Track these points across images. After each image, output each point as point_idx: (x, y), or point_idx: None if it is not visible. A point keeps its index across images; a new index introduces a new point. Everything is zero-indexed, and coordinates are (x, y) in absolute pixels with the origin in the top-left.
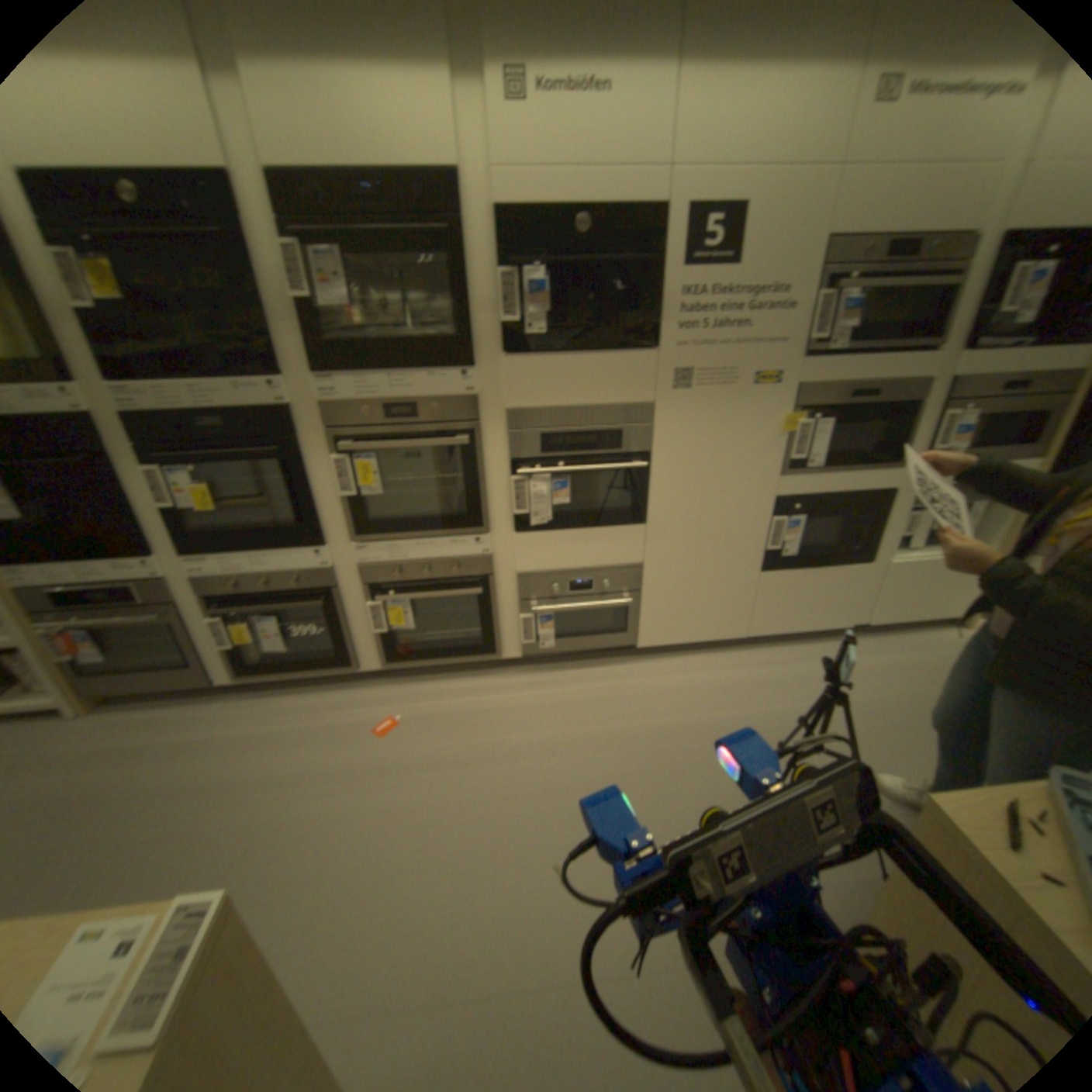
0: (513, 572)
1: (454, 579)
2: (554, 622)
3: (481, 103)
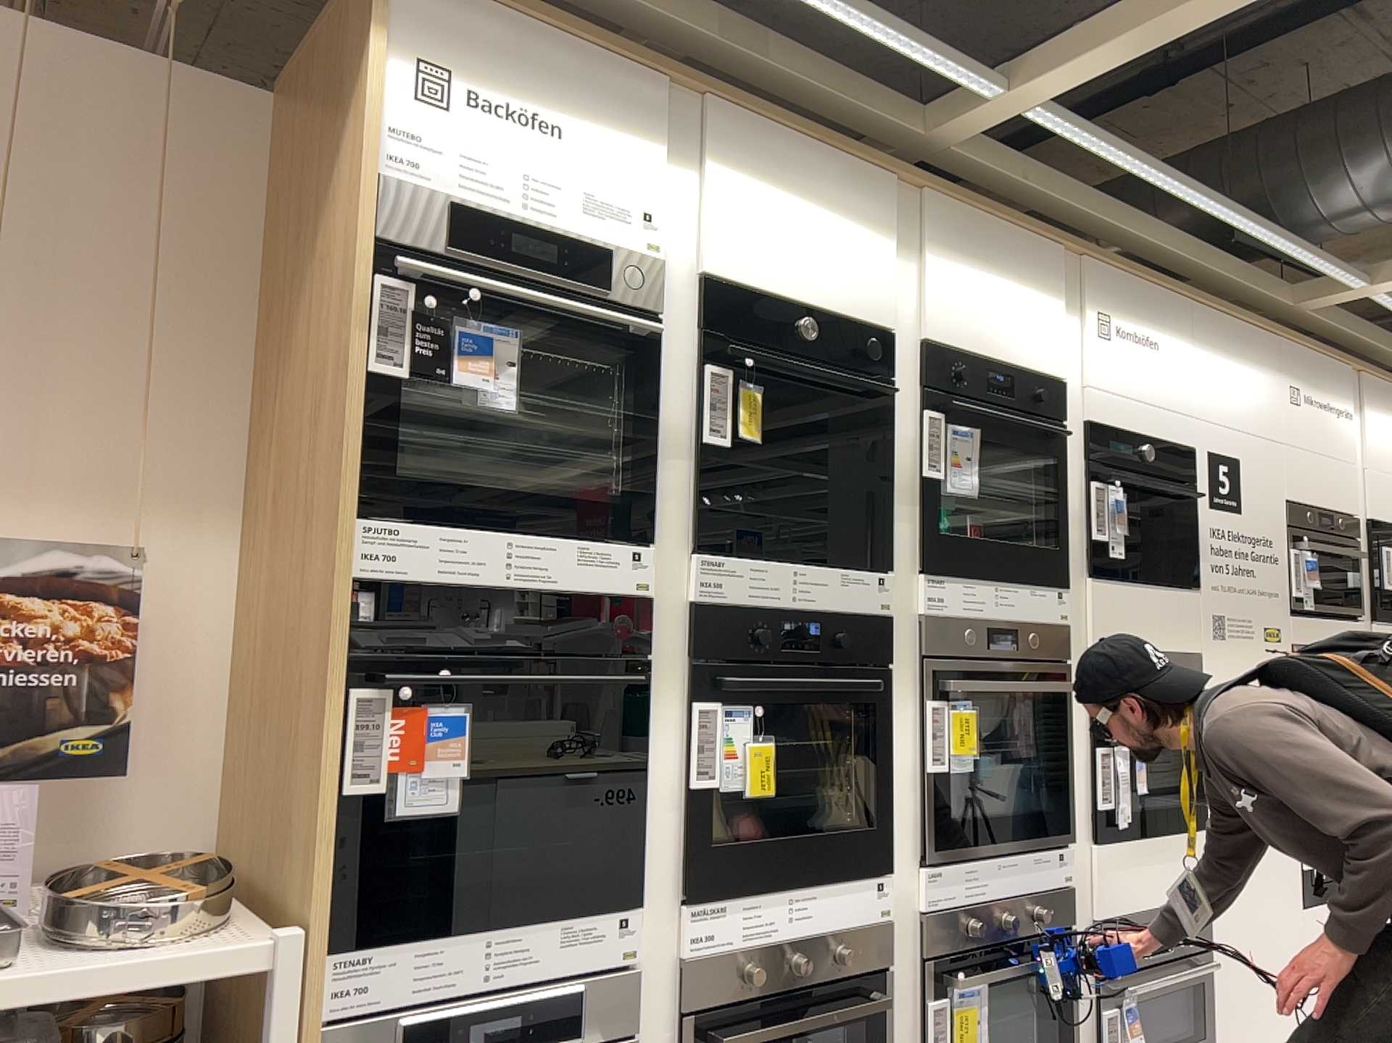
0: (1091, 916)
1: (1034, 932)
2: (1135, 1017)
3: (1079, 334)
